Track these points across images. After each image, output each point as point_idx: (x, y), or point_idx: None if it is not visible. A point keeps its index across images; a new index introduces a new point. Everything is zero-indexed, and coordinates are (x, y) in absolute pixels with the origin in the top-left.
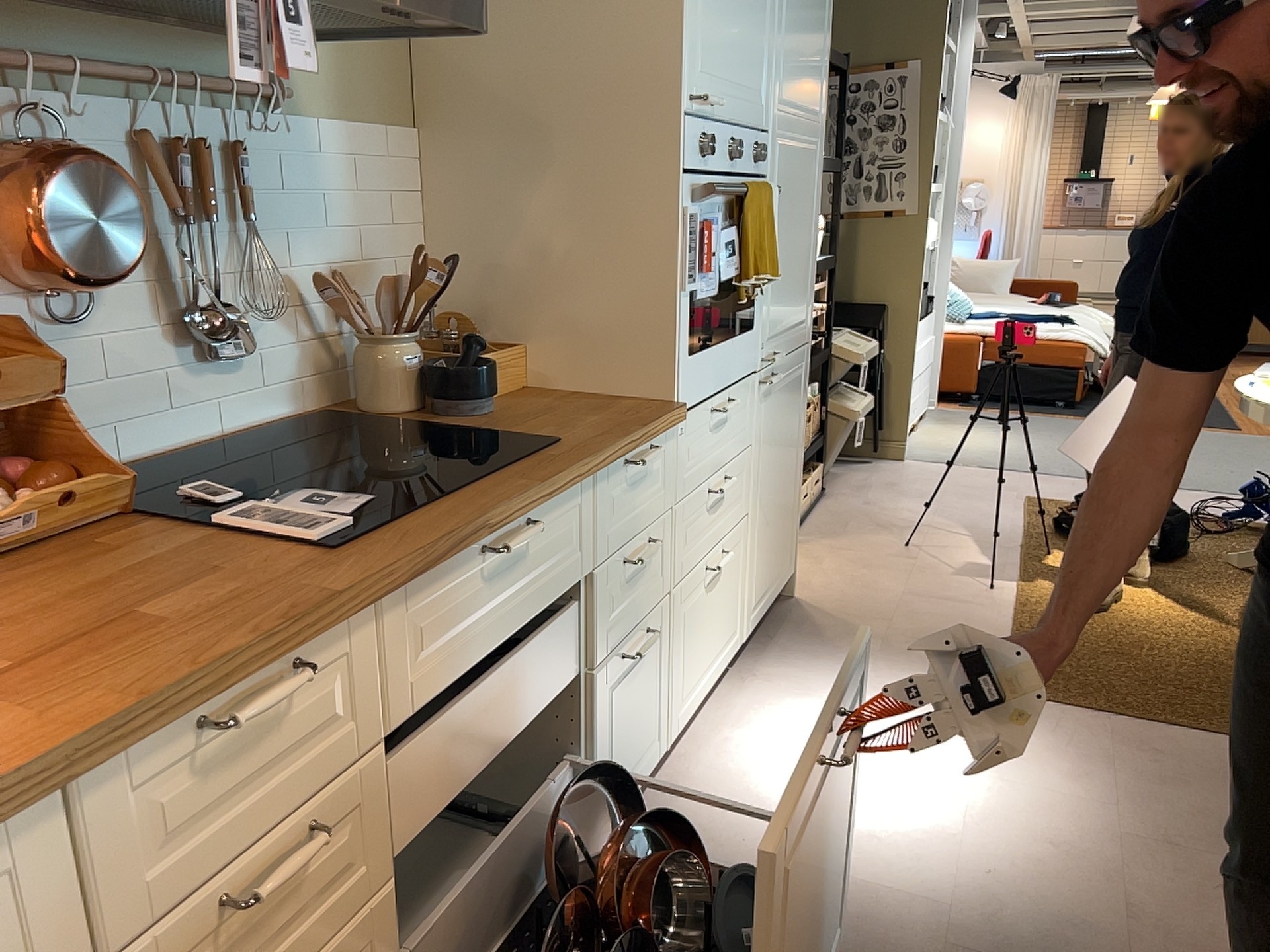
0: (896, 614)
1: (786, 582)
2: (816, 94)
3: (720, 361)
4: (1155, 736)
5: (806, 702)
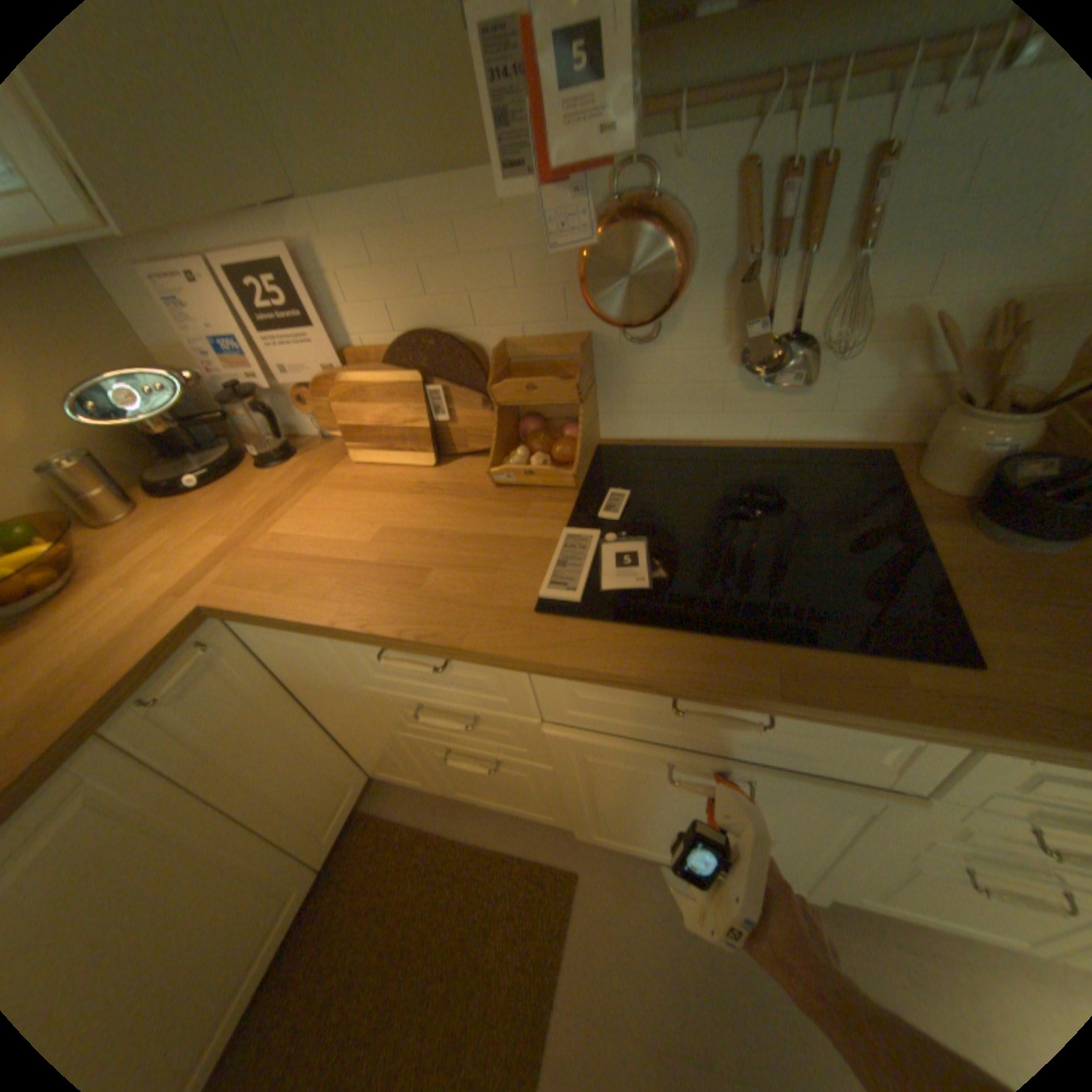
0: None
1: None
2: None
3: None
4: None
5: None
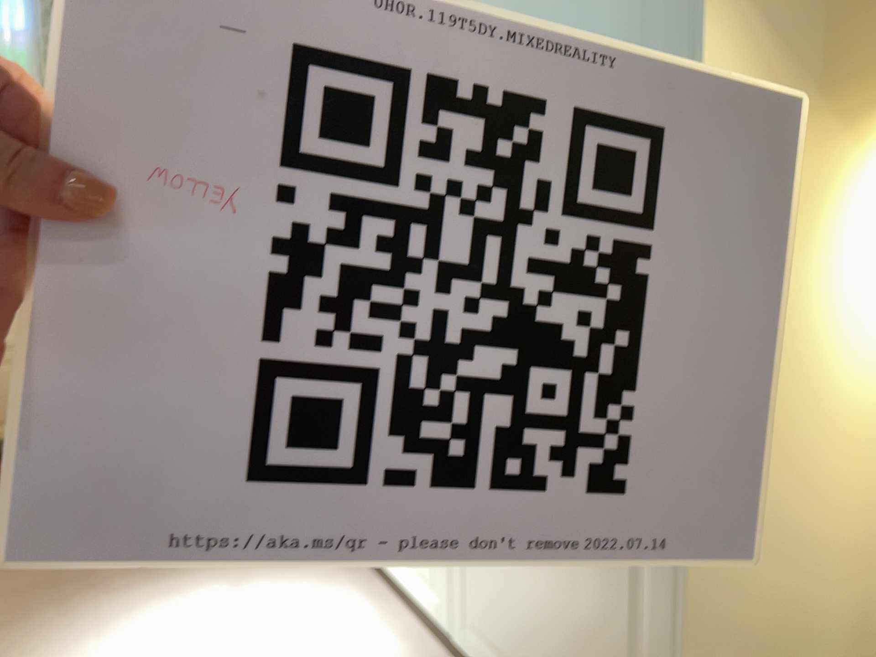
0: None
1: None
2: None
3: None
4: None
5: None
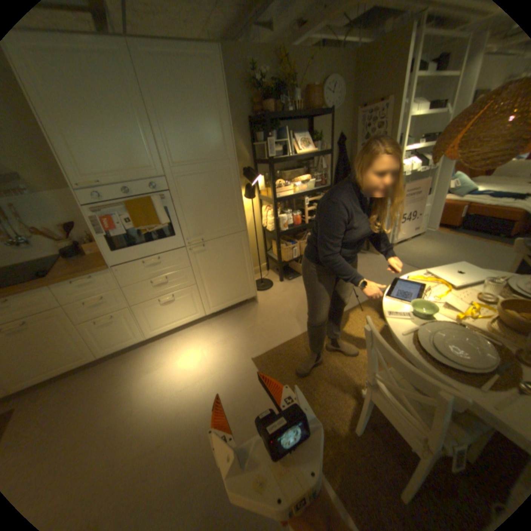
0: (272, 318)
1: (246, 299)
2: (216, 150)
3: (141, 250)
4: (264, 401)
5: (204, 338)
